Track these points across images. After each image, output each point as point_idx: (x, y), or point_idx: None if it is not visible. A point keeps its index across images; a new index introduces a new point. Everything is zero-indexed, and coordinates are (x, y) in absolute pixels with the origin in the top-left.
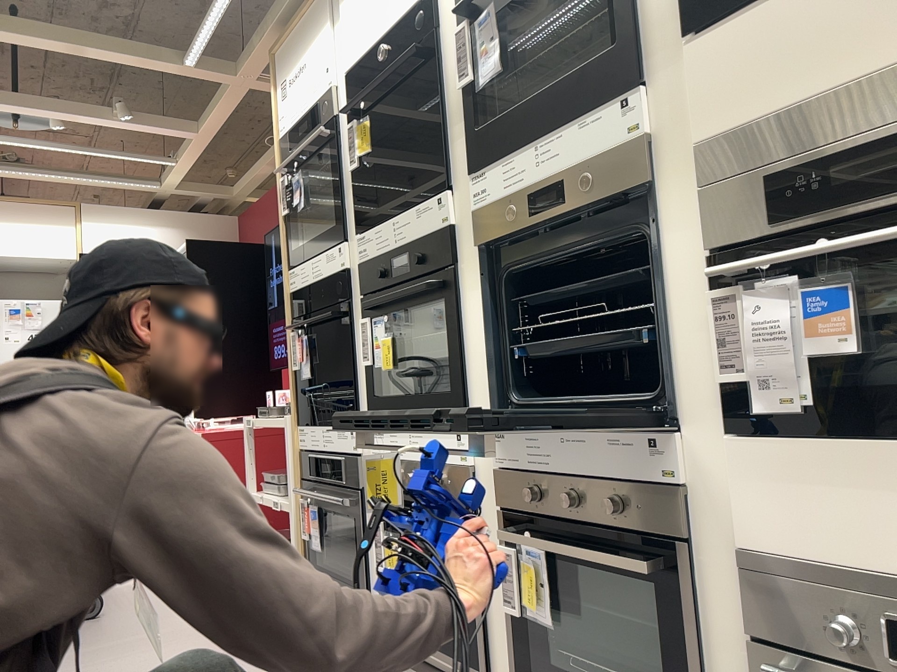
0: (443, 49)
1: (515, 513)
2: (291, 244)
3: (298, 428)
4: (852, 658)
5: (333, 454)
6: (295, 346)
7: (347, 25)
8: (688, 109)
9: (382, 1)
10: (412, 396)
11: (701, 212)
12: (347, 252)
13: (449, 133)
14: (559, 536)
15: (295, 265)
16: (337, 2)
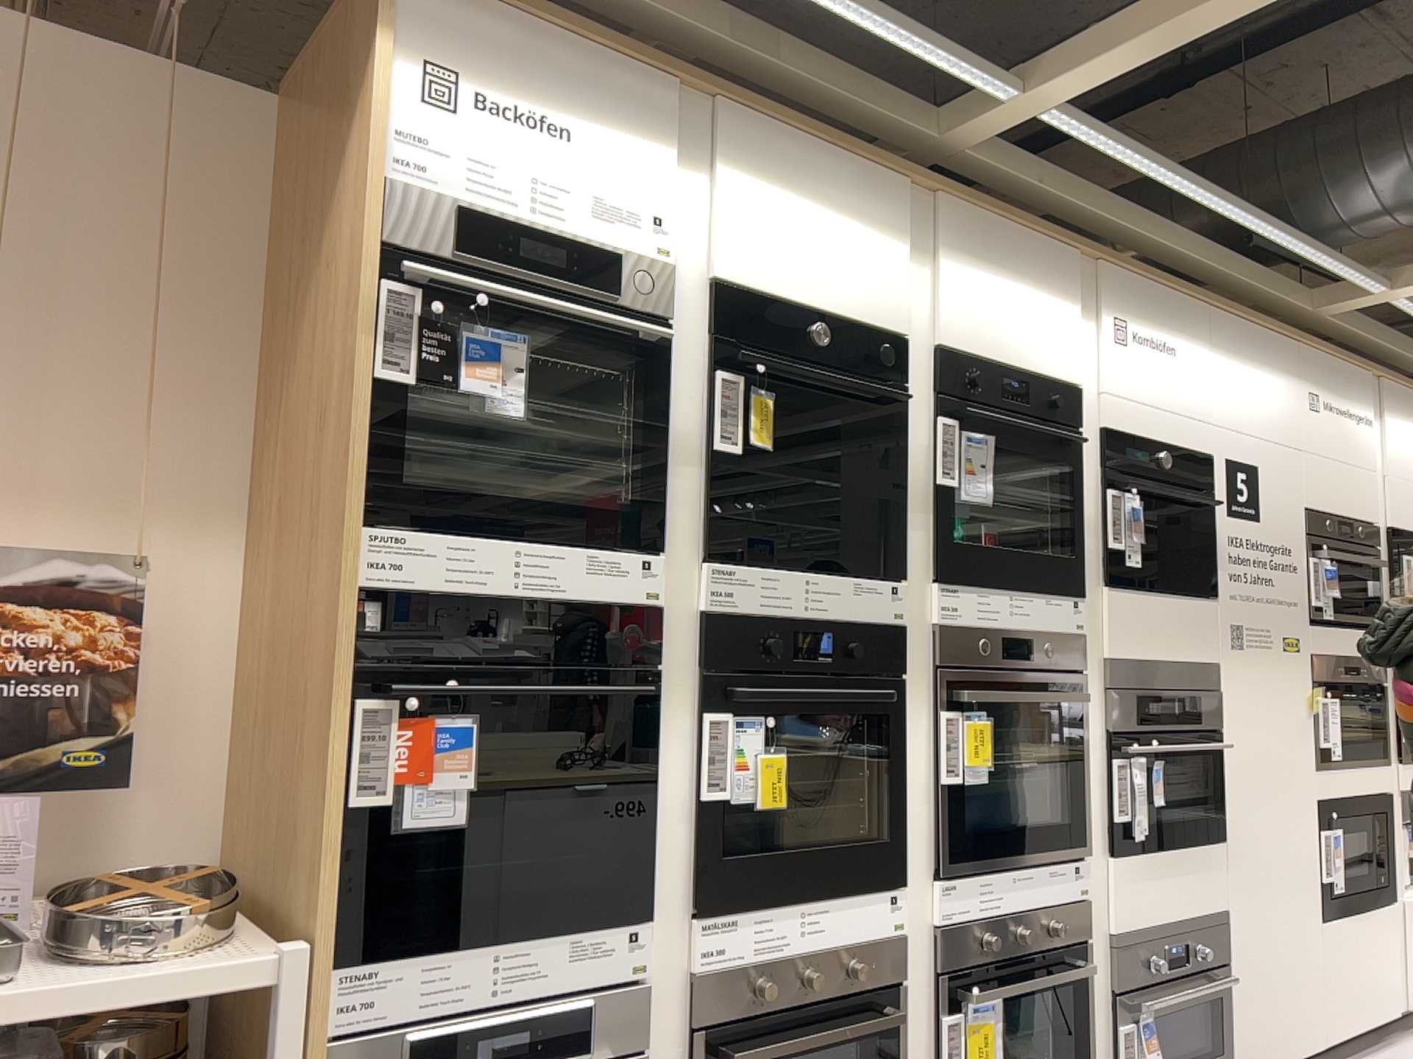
0: (908, 413)
1: (956, 969)
2: (400, 465)
3: (343, 970)
4: (1155, 974)
5: (547, 1000)
6: (391, 738)
7: (740, 212)
8: (1106, 632)
9: (827, 263)
10: (806, 848)
11: (1111, 705)
12: (665, 577)
13: (906, 515)
14: (1001, 976)
15: (413, 525)
16: (698, 134)
